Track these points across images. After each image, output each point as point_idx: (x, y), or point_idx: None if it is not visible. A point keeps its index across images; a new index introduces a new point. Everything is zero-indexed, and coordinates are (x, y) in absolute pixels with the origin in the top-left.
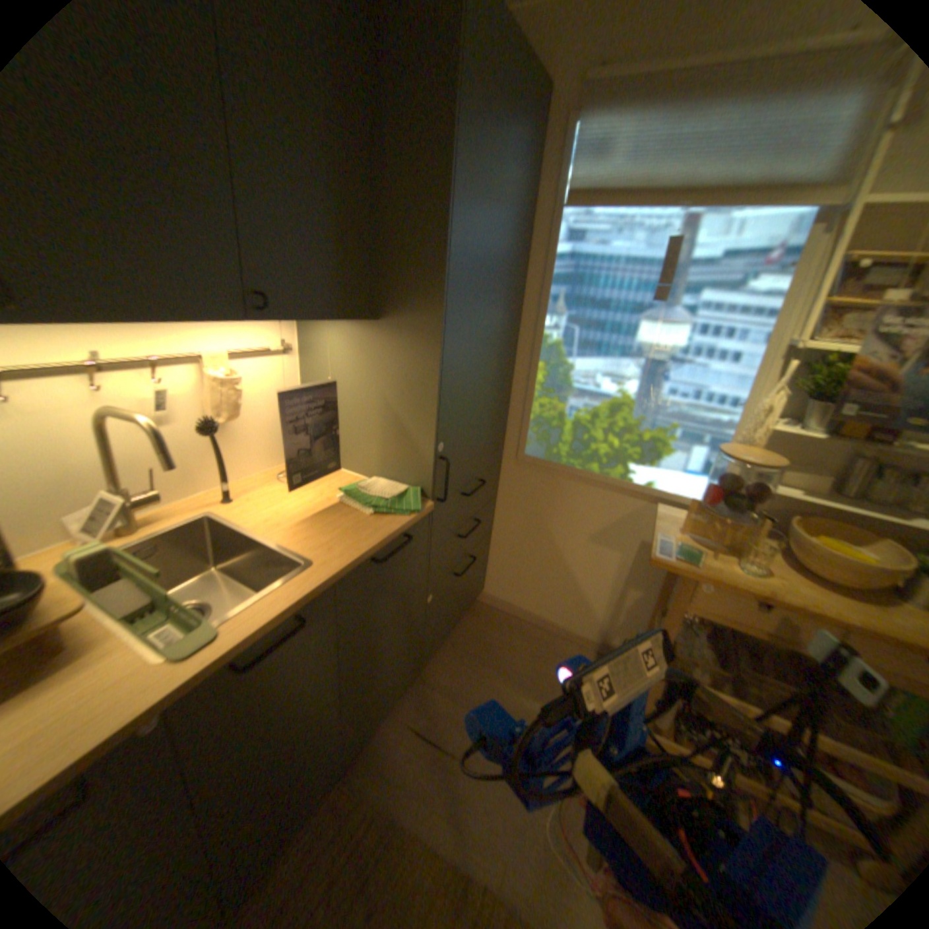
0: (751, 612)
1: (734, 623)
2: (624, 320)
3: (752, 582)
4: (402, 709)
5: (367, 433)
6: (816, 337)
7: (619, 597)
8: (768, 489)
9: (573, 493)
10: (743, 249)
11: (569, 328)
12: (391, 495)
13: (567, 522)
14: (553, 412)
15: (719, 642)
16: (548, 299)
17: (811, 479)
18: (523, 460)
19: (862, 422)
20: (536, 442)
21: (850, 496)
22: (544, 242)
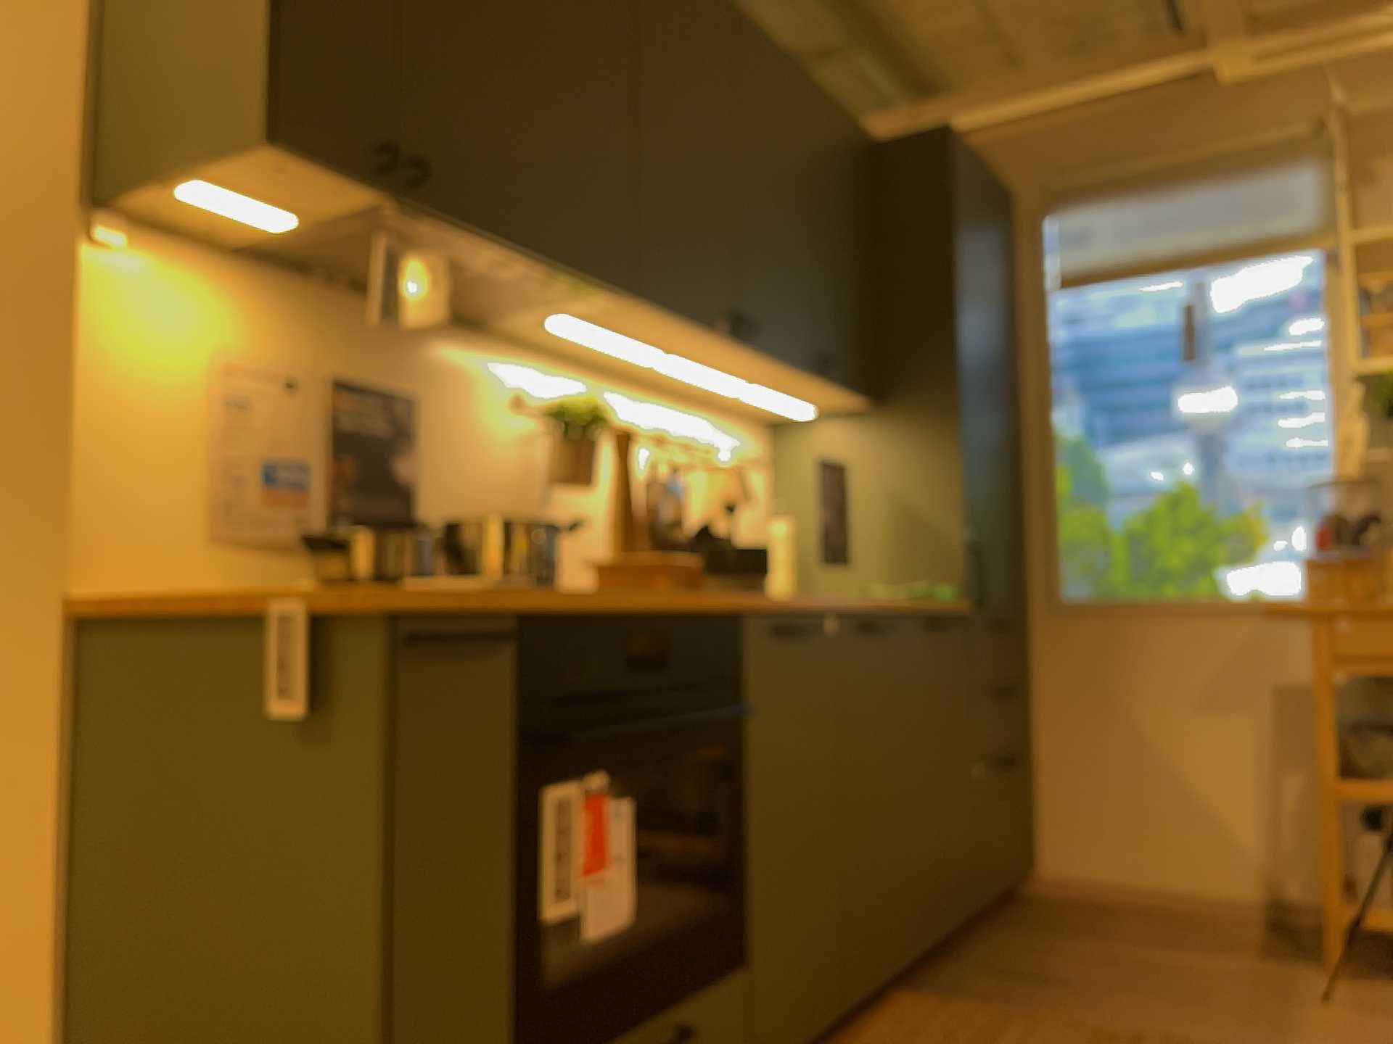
0: None
1: None
2: (1156, 394)
3: None
4: (966, 961)
5: (870, 539)
6: (1372, 362)
7: (1275, 797)
8: None
9: (1152, 639)
10: (1264, 299)
11: (1089, 417)
12: (922, 588)
13: (1155, 688)
14: (1094, 527)
15: None
16: (1054, 390)
17: None
18: (1064, 607)
19: None
20: (1079, 575)
21: None
22: (1036, 333)
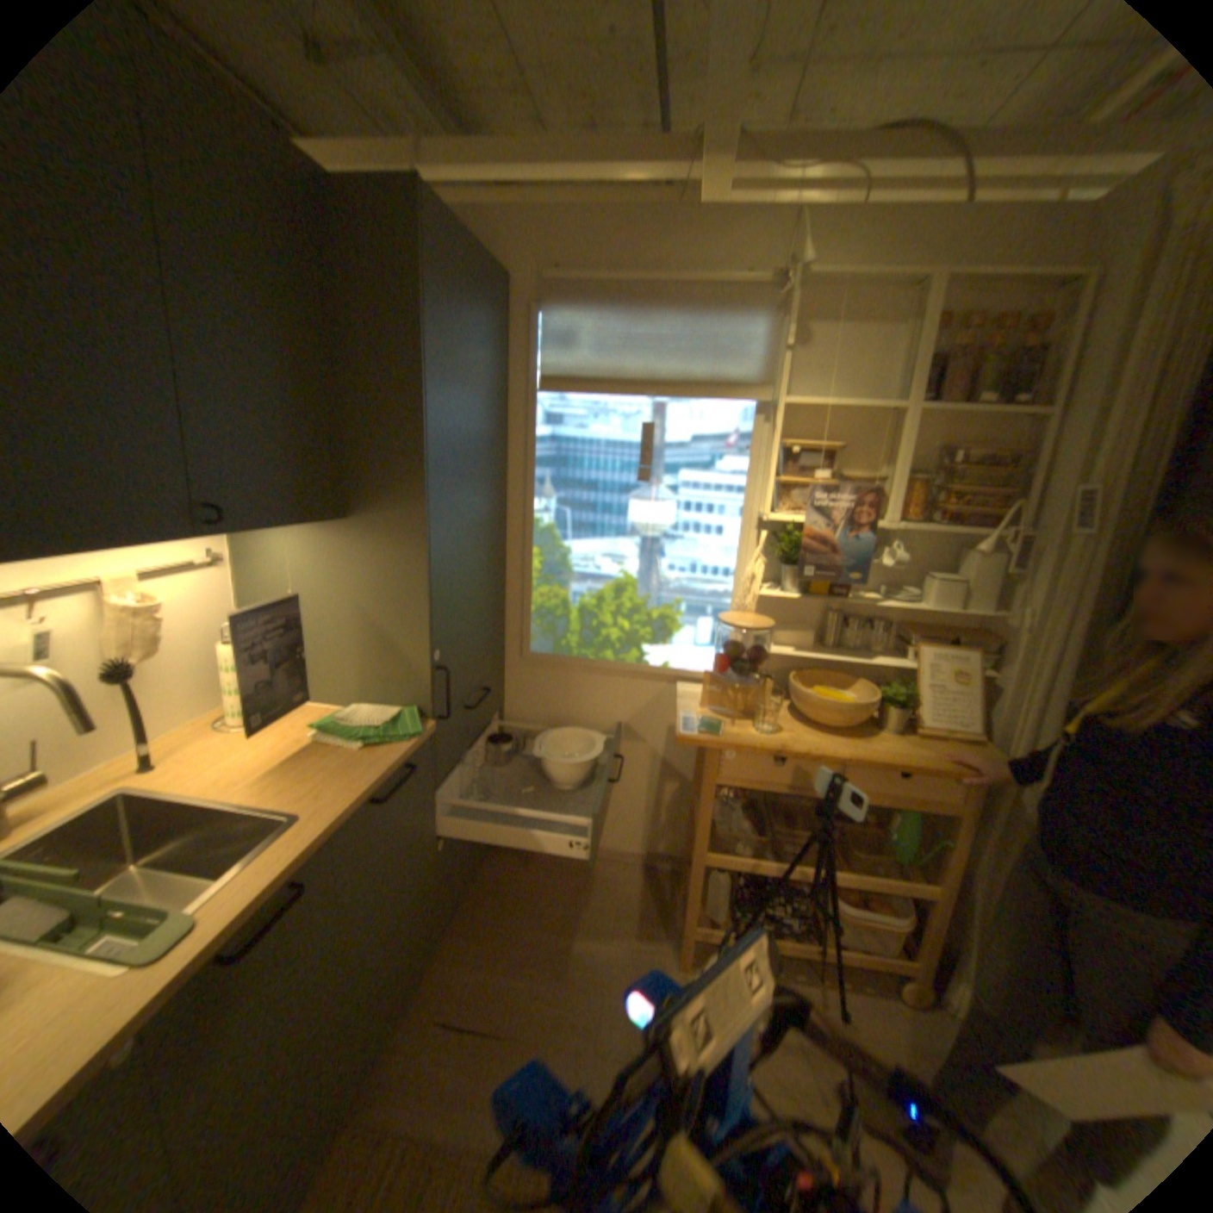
0: (770, 770)
1: (759, 786)
2: (614, 502)
3: (766, 741)
4: (420, 1004)
5: (338, 652)
6: (775, 511)
7: (656, 796)
8: (766, 652)
9: (590, 688)
10: (706, 435)
11: (560, 512)
12: (381, 722)
13: (589, 722)
14: (557, 602)
15: (755, 815)
16: (534, 483)
17: (798, 636)
18: (529, 659)
19: (822, 581)
20: (542, 637)
21: (829, 647)
22: (522, 426)
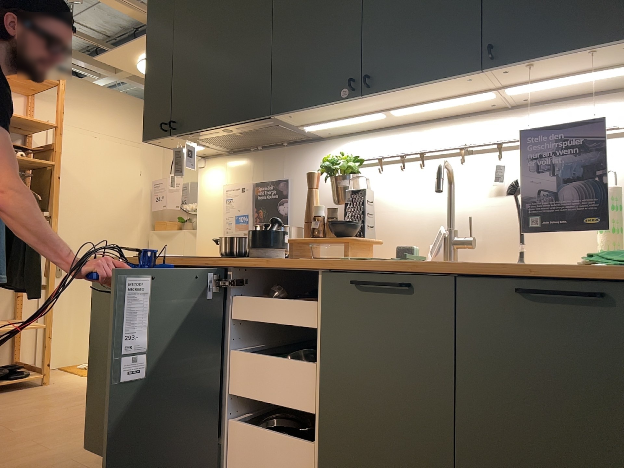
0: None
1: None
2: None
3: None
4: None
5: None
6: None
7: None
8: None
9: None
10: None
11: None
12: None
13: None
14: None
15: None
16: None
17: None
18: None
19: None
20: None
21: None
22: None
